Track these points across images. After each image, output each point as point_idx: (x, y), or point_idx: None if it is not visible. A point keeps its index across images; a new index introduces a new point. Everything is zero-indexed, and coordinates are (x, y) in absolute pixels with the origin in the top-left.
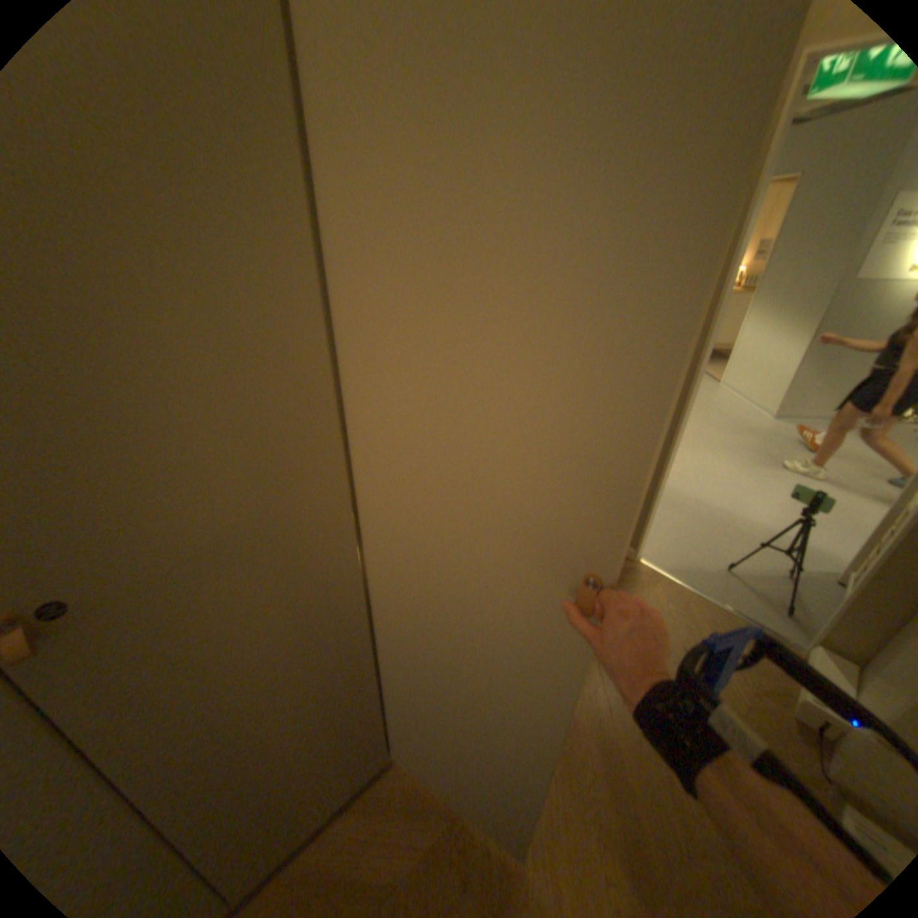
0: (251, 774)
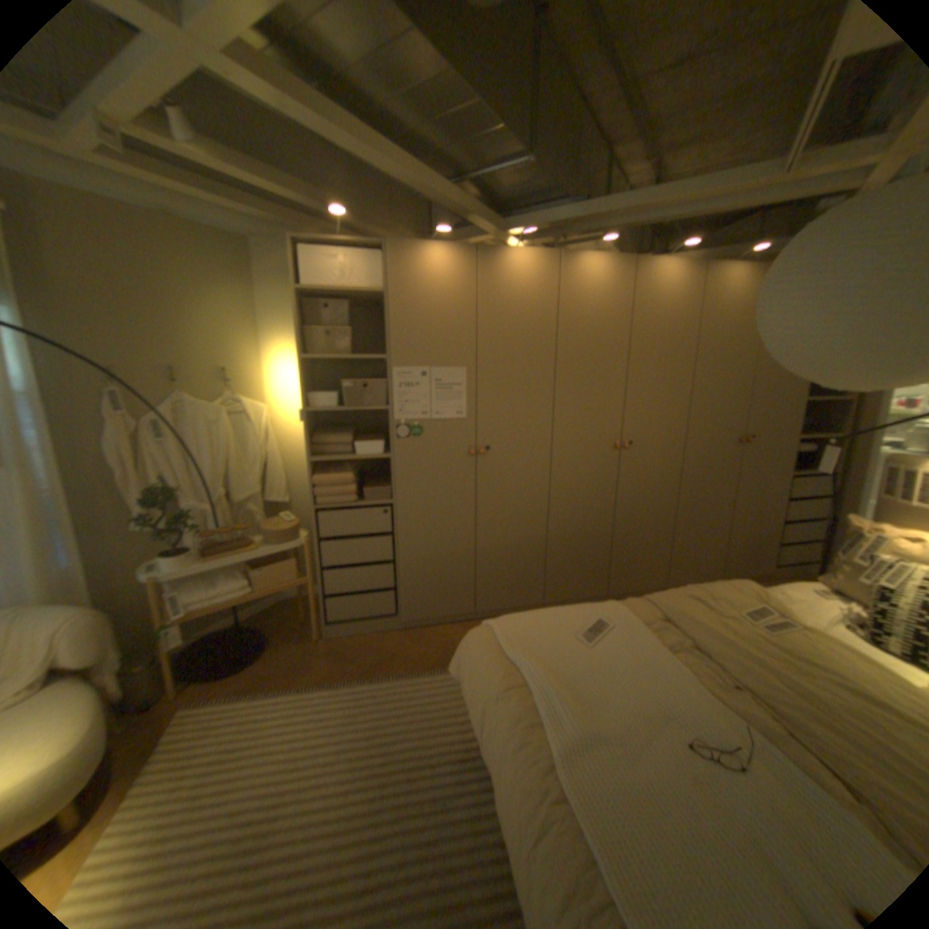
0: (635, 529)
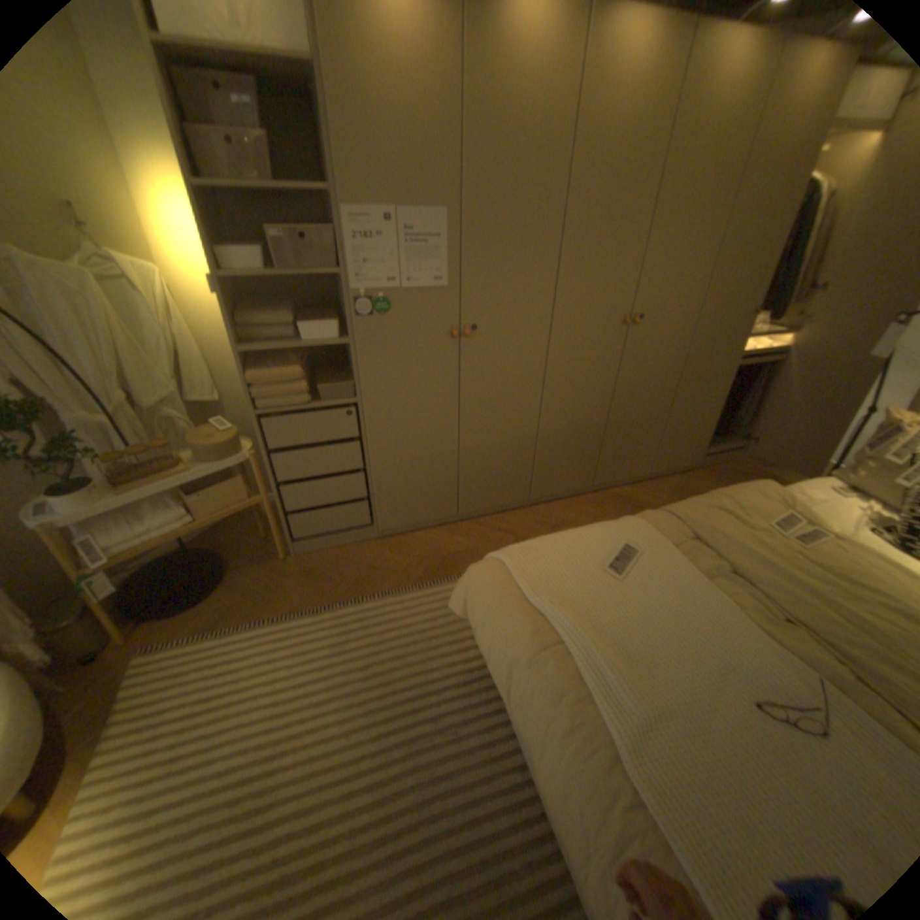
0: (629, 417)
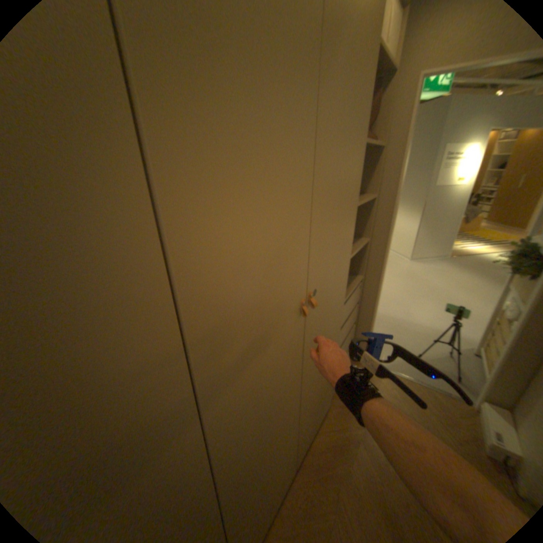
0: None
